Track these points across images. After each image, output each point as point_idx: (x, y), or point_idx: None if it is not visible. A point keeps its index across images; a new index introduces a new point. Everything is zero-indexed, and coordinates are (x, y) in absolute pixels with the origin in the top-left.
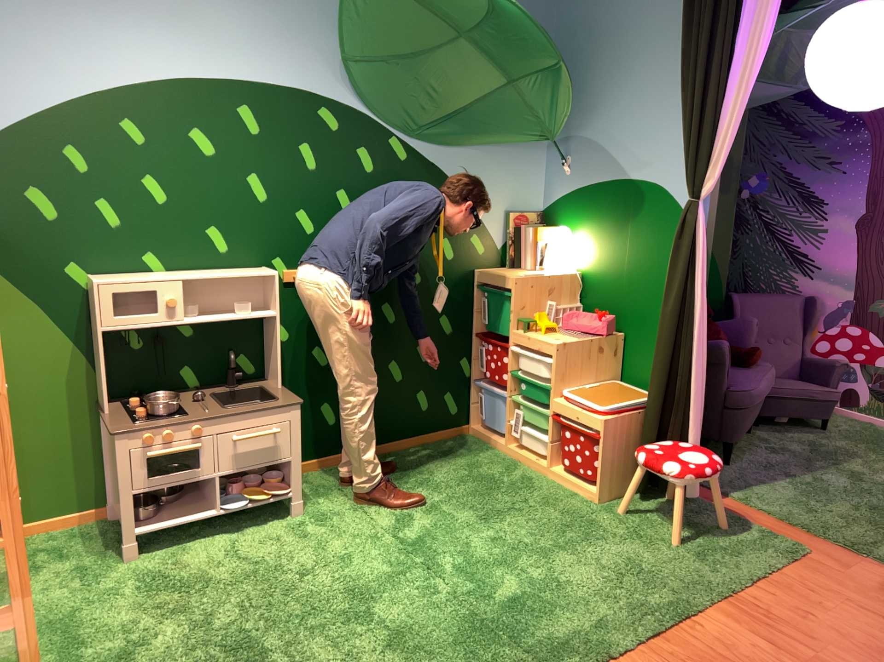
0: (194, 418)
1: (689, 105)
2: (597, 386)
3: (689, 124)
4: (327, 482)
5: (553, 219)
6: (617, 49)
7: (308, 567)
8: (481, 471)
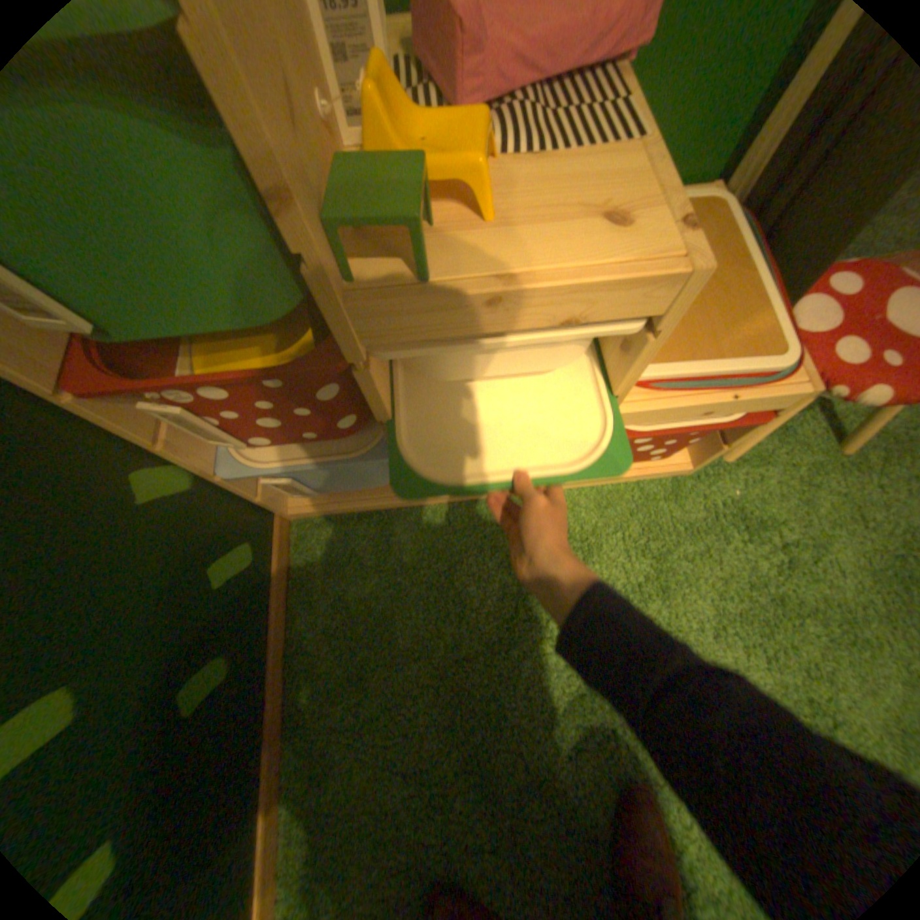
0: None
1: None
2: None
3: None
4: None
5: None
6: None
7: None
8: (474, 601)
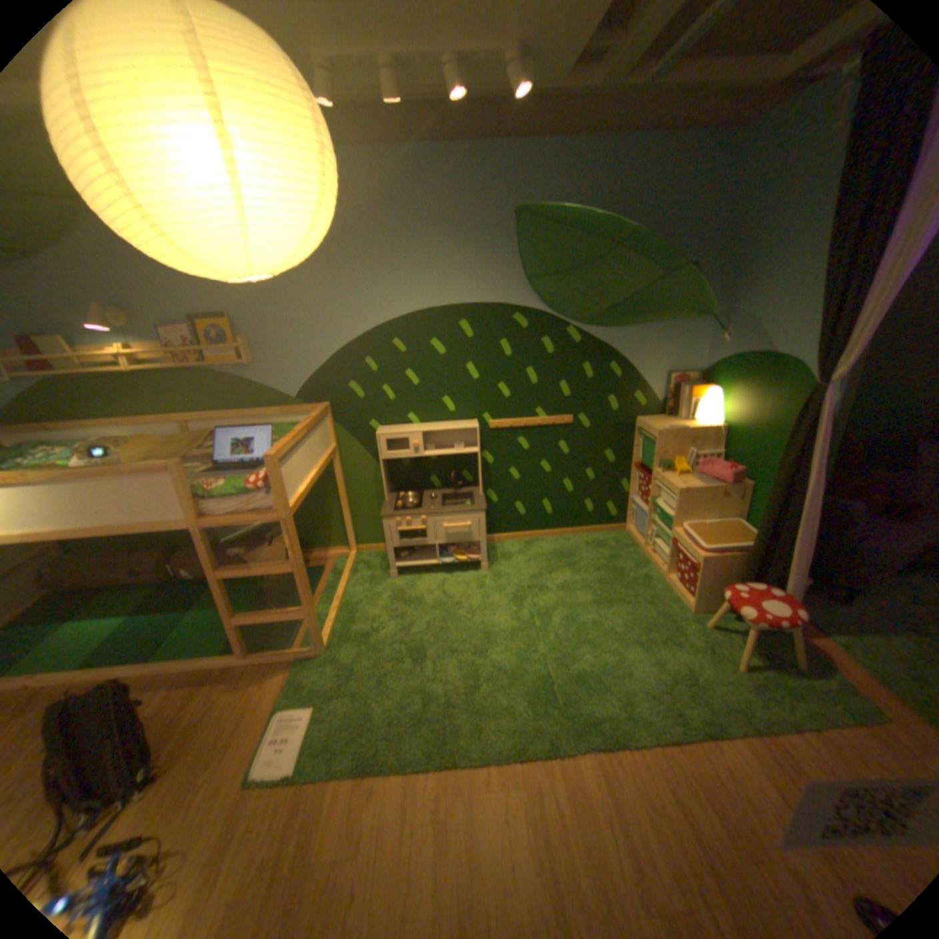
0: (423, 512)
1: (829, 292)
2: (716, 523)
3: (838, 305)
4: (513, 550)
5: (711, 378)
6: (781, 228)
7: (473, 609)
8: (617, 563)
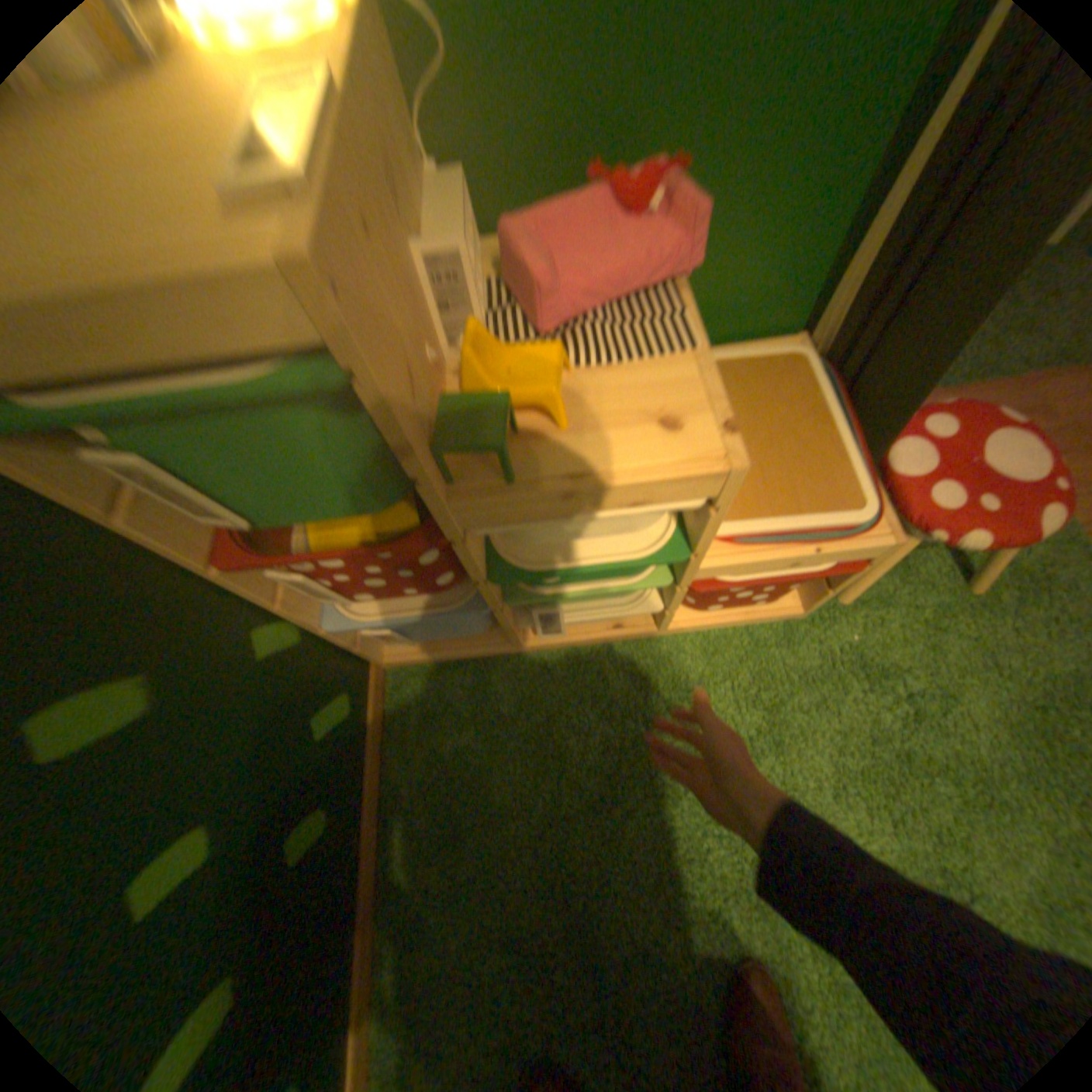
0: None
1: None
2: None
3: None
4: None
5: None
6: None
7: None
8: (574, 756)
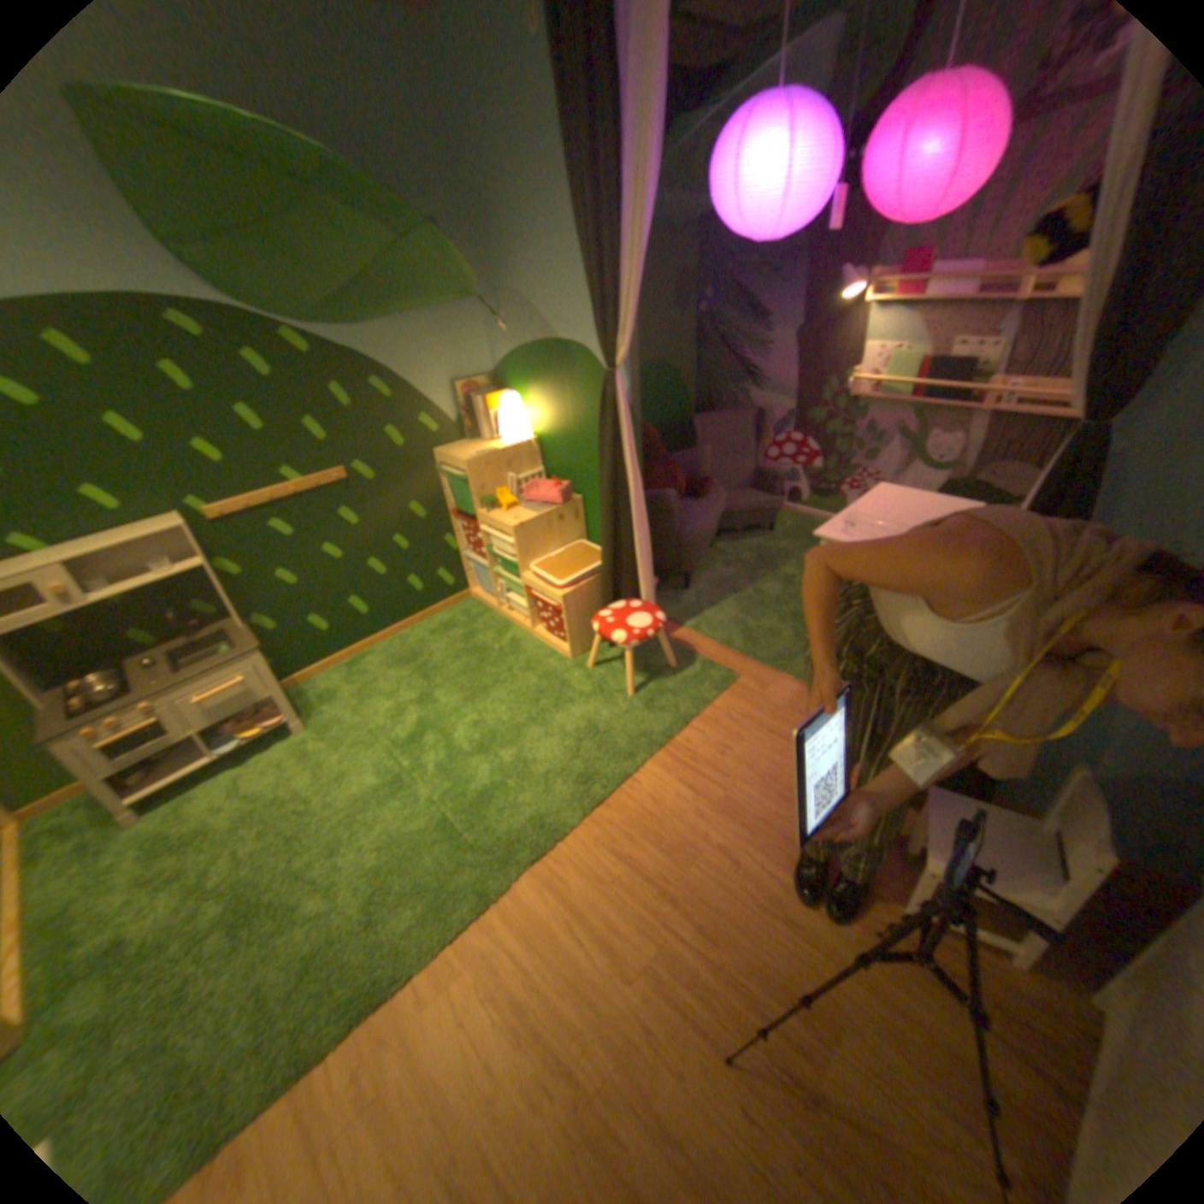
0: (134, 699)
1: (586, 260)
2: (560, 554)
3: (597, 276)
4: (332, 684)
5: (501, 382)
6: (515, 176)
7: (301, 796)
8: (474, 641)
